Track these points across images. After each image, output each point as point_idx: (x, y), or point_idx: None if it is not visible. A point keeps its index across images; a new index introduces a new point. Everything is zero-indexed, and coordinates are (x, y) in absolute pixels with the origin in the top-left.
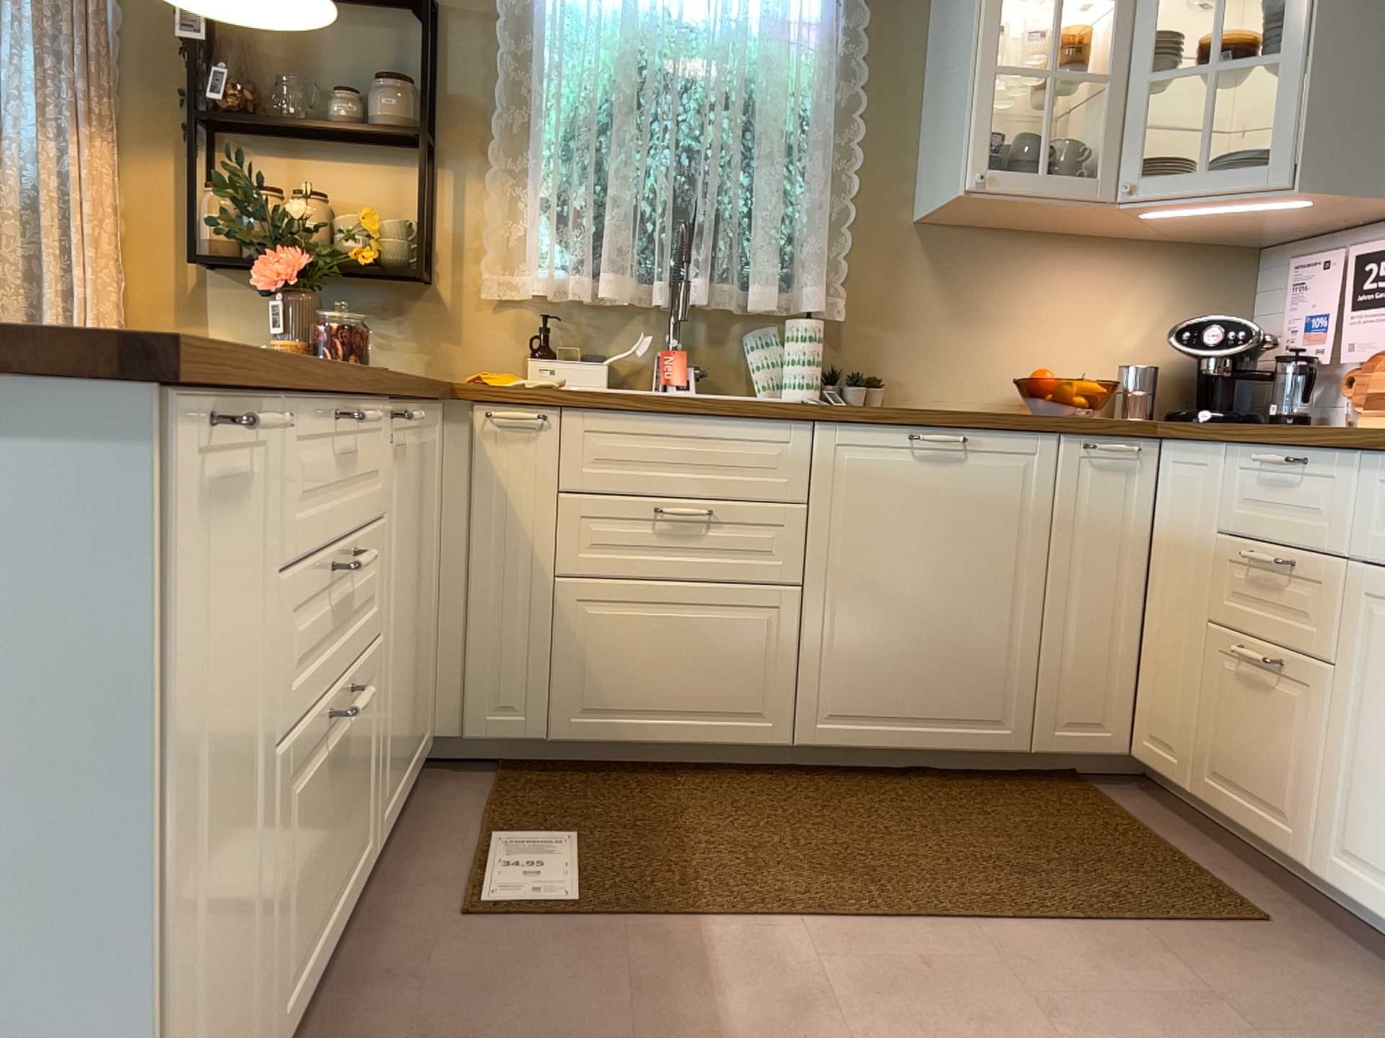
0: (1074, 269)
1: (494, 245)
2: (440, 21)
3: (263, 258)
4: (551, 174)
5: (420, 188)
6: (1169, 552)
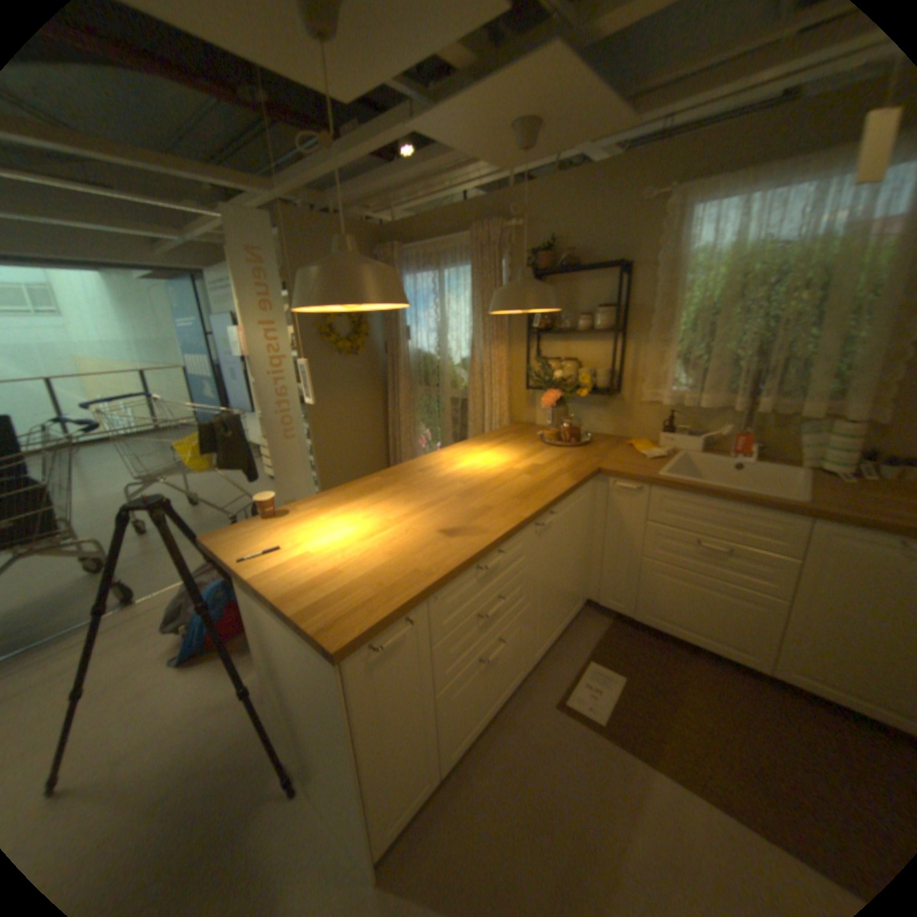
0: None
1: (650, 376)
2: (631, 268)
3: (545, 392)
4: (683, 340)
5: (617, 349)
6: None
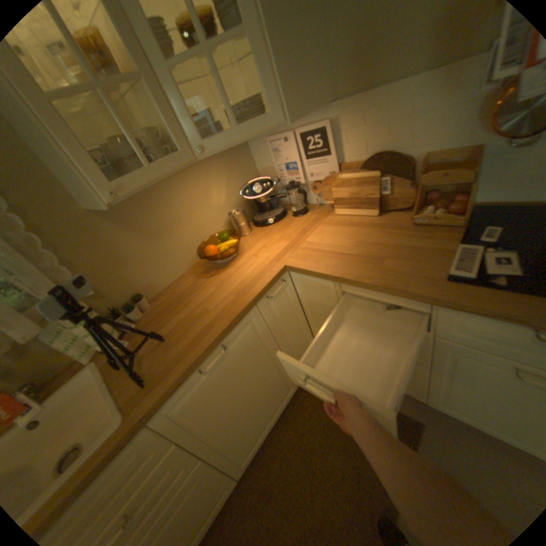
0: (182, 183)
1: None
2: None
3: None
4: None
5: None
6: (311, 306)
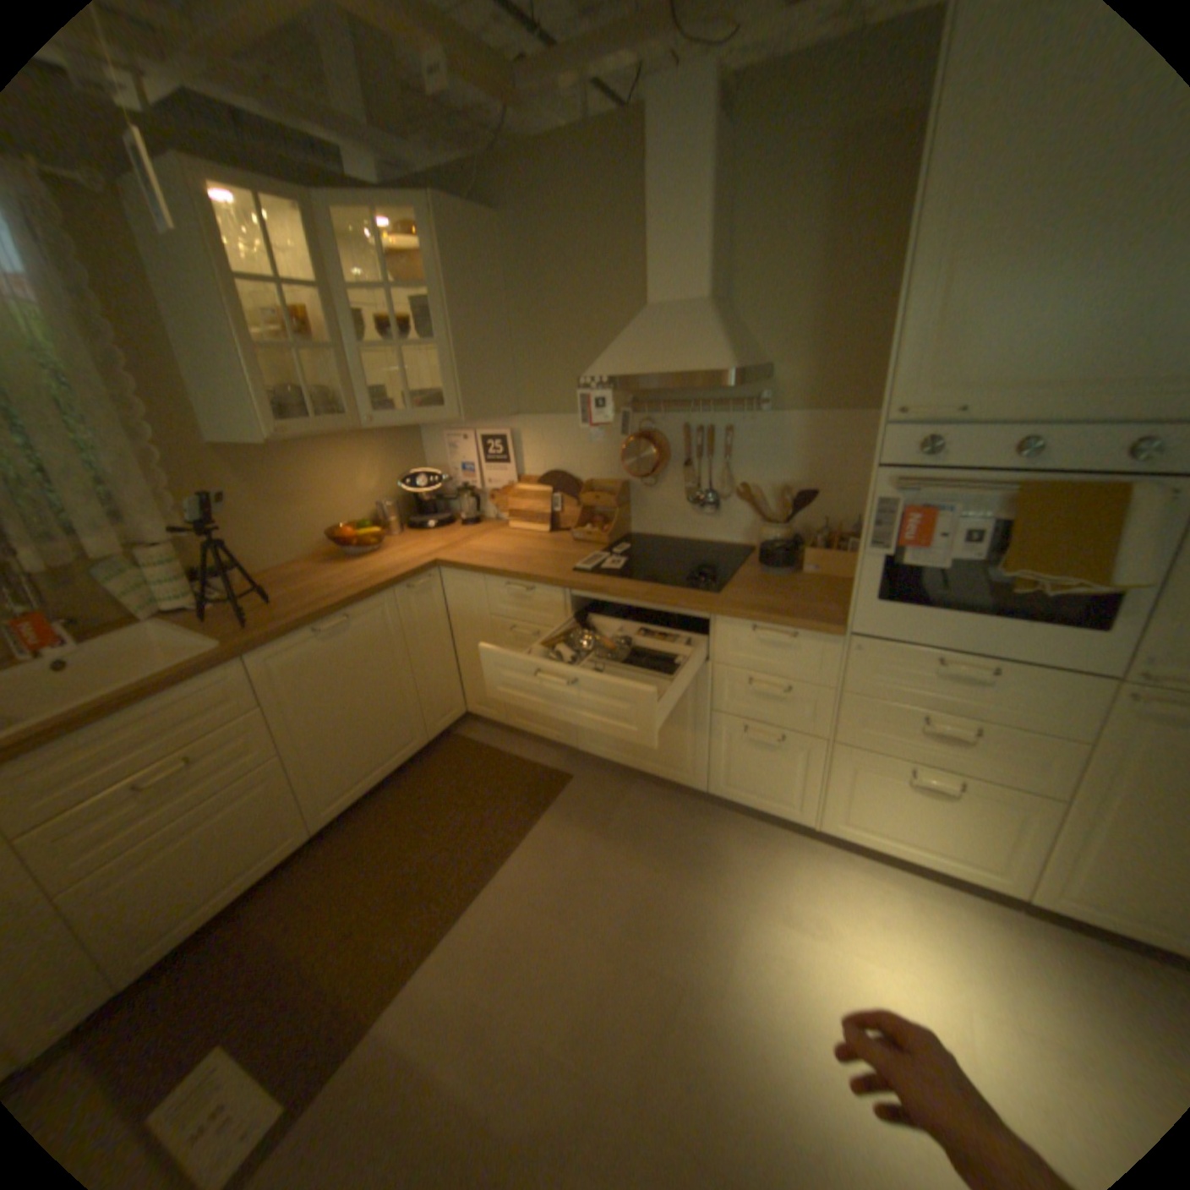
0: (326, 453)
1: None
2: None
3: None
4: None
5: None
6: (461, 623)
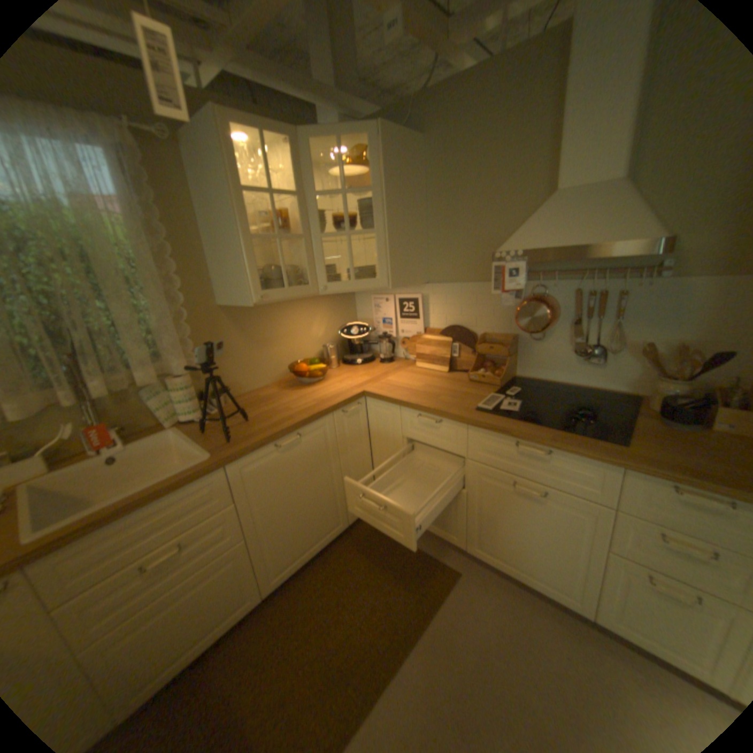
0: (294, 310)
1: None
2: None
3: None
4: None
5: None
6: (379, 437)
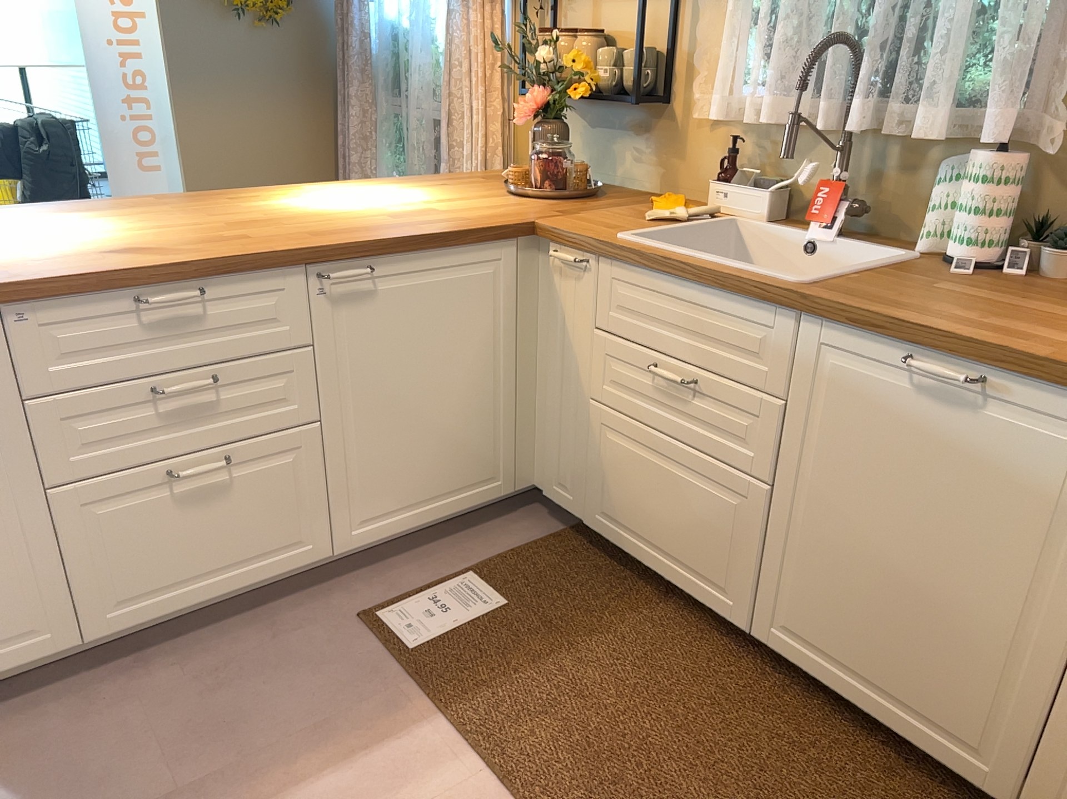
0: None
1: (705, 67)
2: None
3: (528, 96)
4: None
5: (665, 14)
6: None
